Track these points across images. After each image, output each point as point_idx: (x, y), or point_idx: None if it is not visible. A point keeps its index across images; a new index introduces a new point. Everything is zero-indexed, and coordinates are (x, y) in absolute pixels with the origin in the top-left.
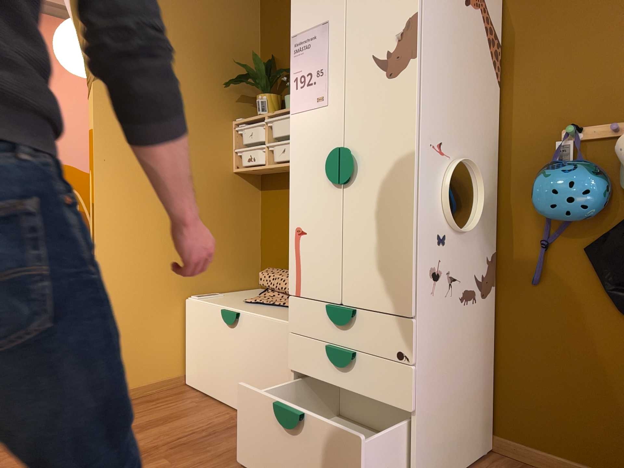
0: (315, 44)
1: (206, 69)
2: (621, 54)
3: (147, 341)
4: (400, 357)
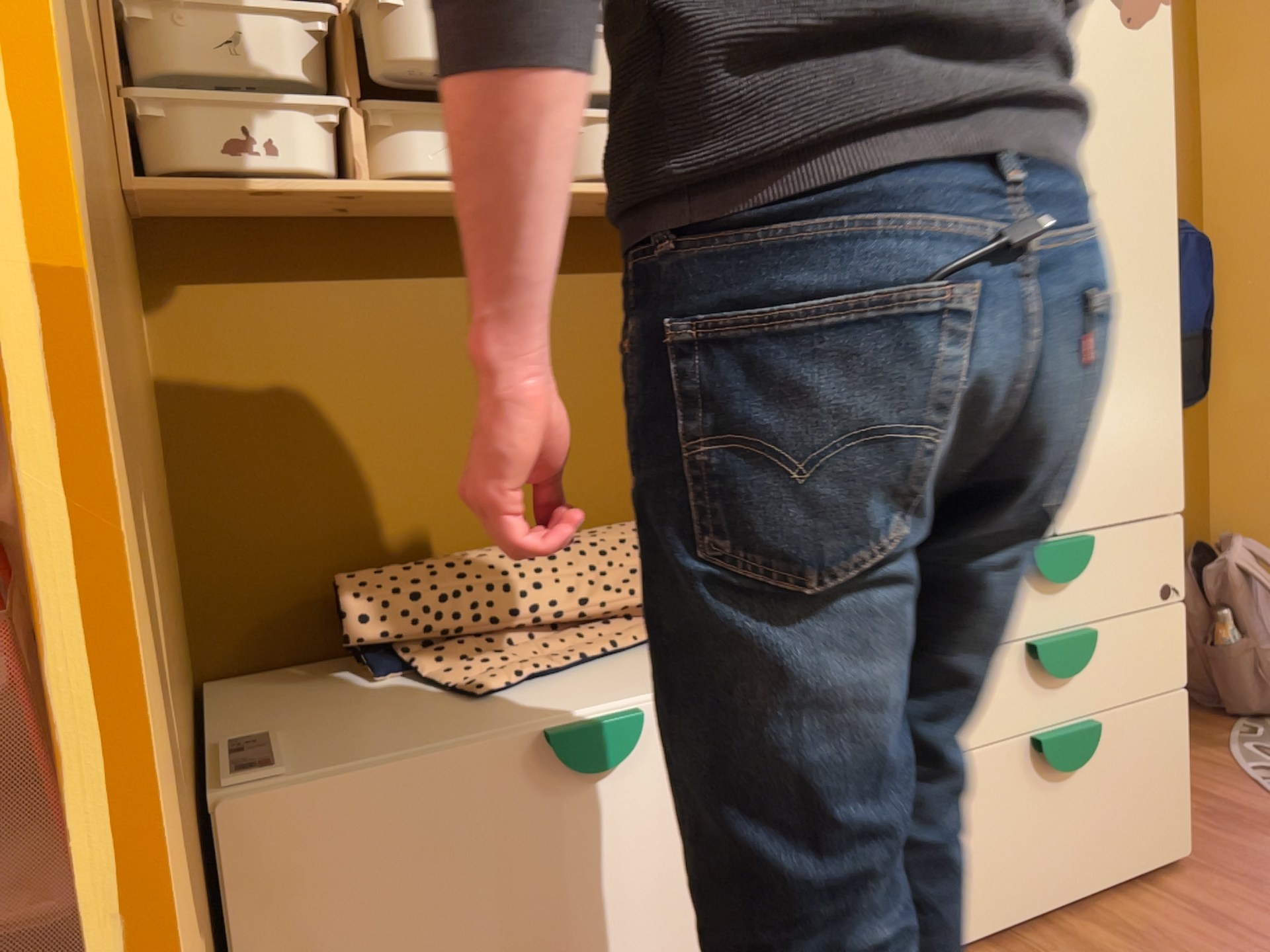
0: None
1: None
2: None
3: None
4: (1165, 592)
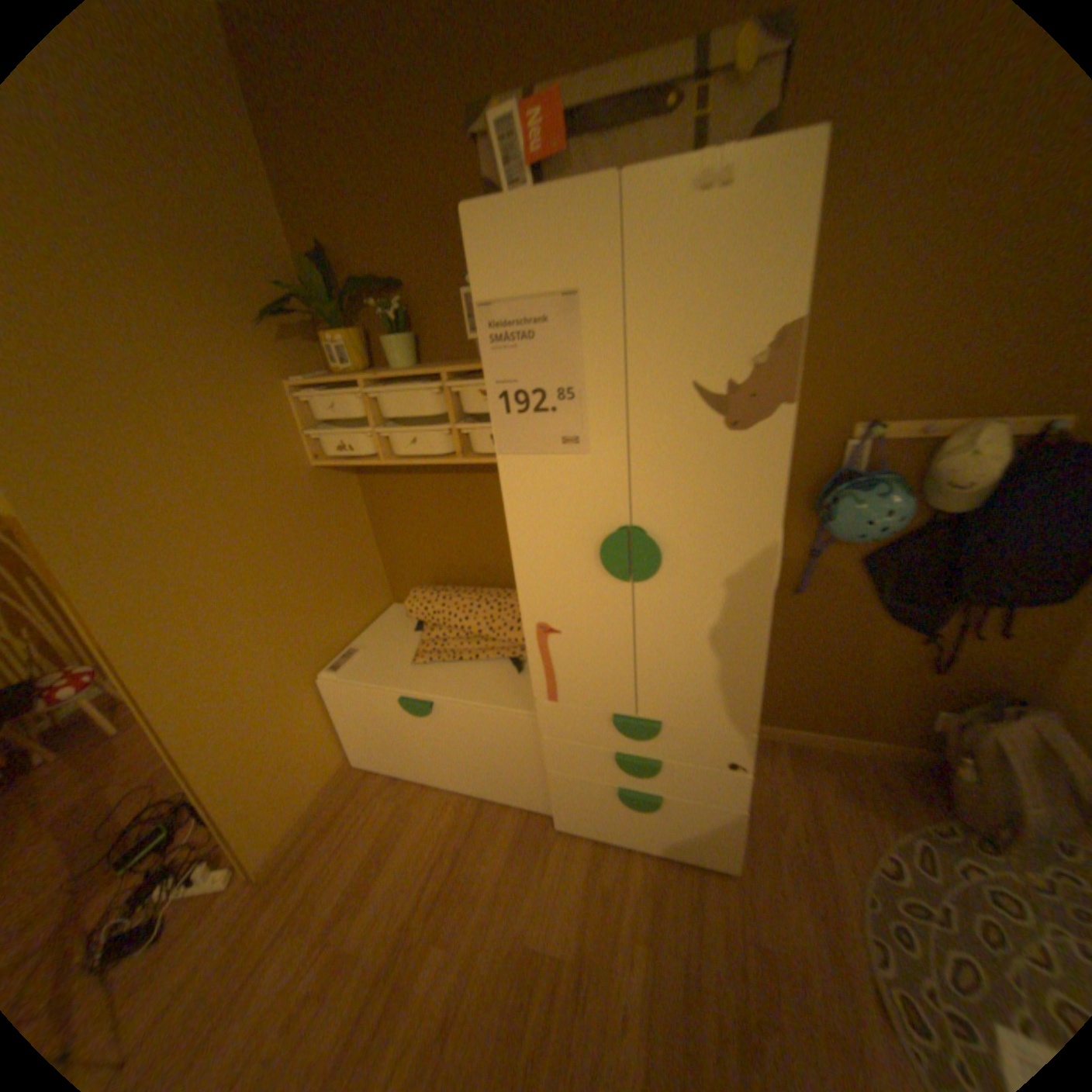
0: (547, 334)
1: (200, 292)
2: (953, 324)
3: (287, 762)
4: (731, 767)
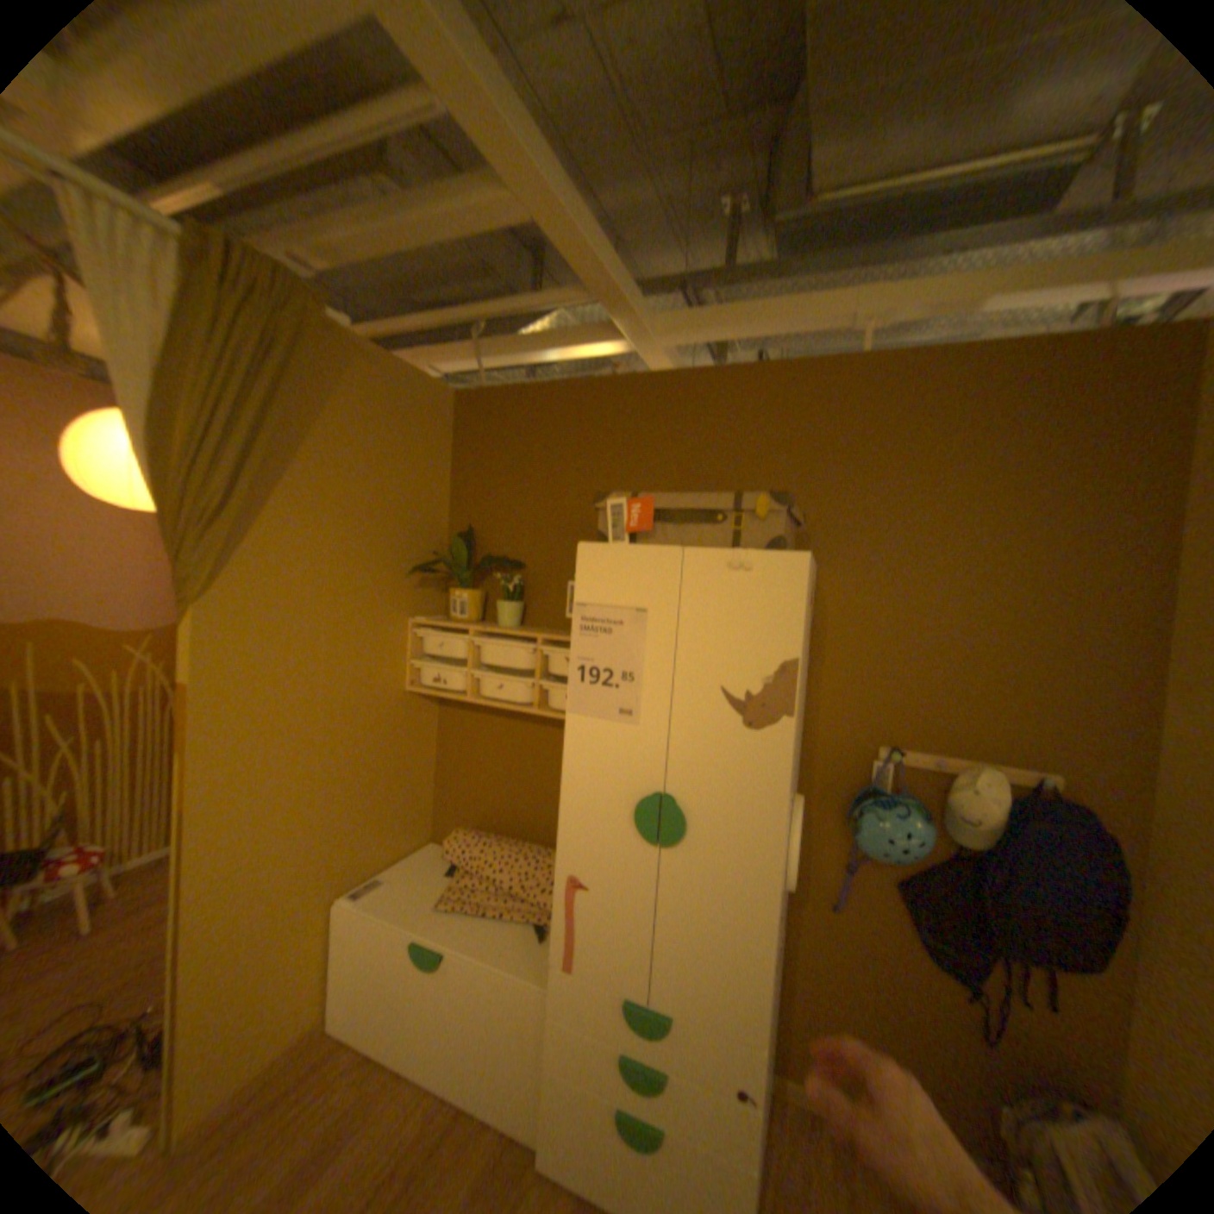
0: (621, 634)
1: (378, 550)
2: (951, 682)
3: (269, 999)
4: (740, 1097)
